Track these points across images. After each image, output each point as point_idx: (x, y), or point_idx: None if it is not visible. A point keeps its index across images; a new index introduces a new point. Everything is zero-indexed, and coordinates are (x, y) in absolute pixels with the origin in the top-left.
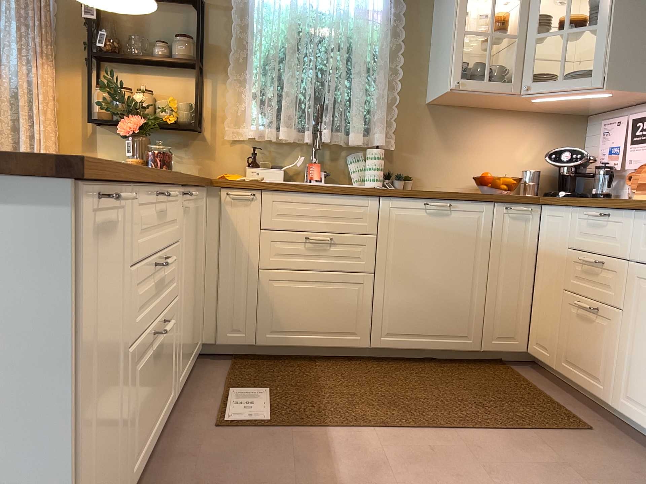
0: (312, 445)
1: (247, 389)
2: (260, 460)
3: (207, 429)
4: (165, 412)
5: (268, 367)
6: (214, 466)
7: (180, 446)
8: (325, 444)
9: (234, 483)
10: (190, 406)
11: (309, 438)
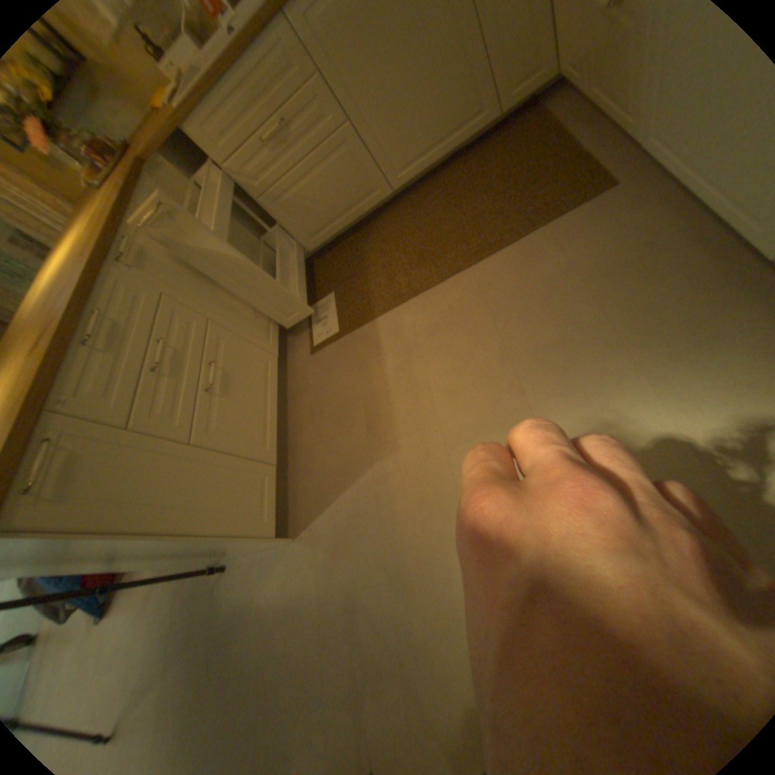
0: (369, 341)
1: (322, 300)
2: (341, 373)
3: (308, 356)
4: (274, 376)
5: (330, 260)
6: (319, 390)
7: (299, 380)
8: (377, 335)
9: (331, 400)
10: (295, 338)
11: (366, 335)
